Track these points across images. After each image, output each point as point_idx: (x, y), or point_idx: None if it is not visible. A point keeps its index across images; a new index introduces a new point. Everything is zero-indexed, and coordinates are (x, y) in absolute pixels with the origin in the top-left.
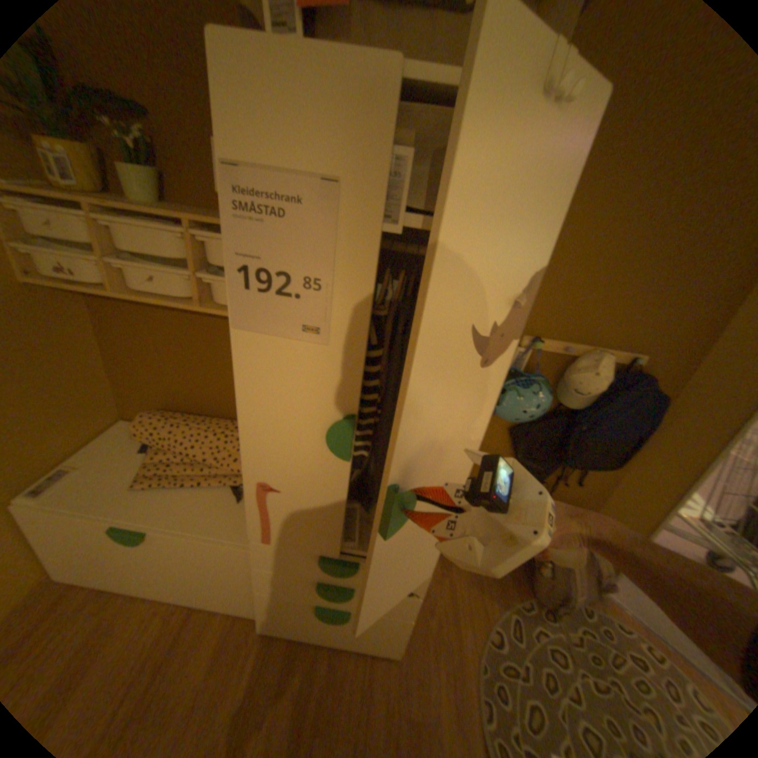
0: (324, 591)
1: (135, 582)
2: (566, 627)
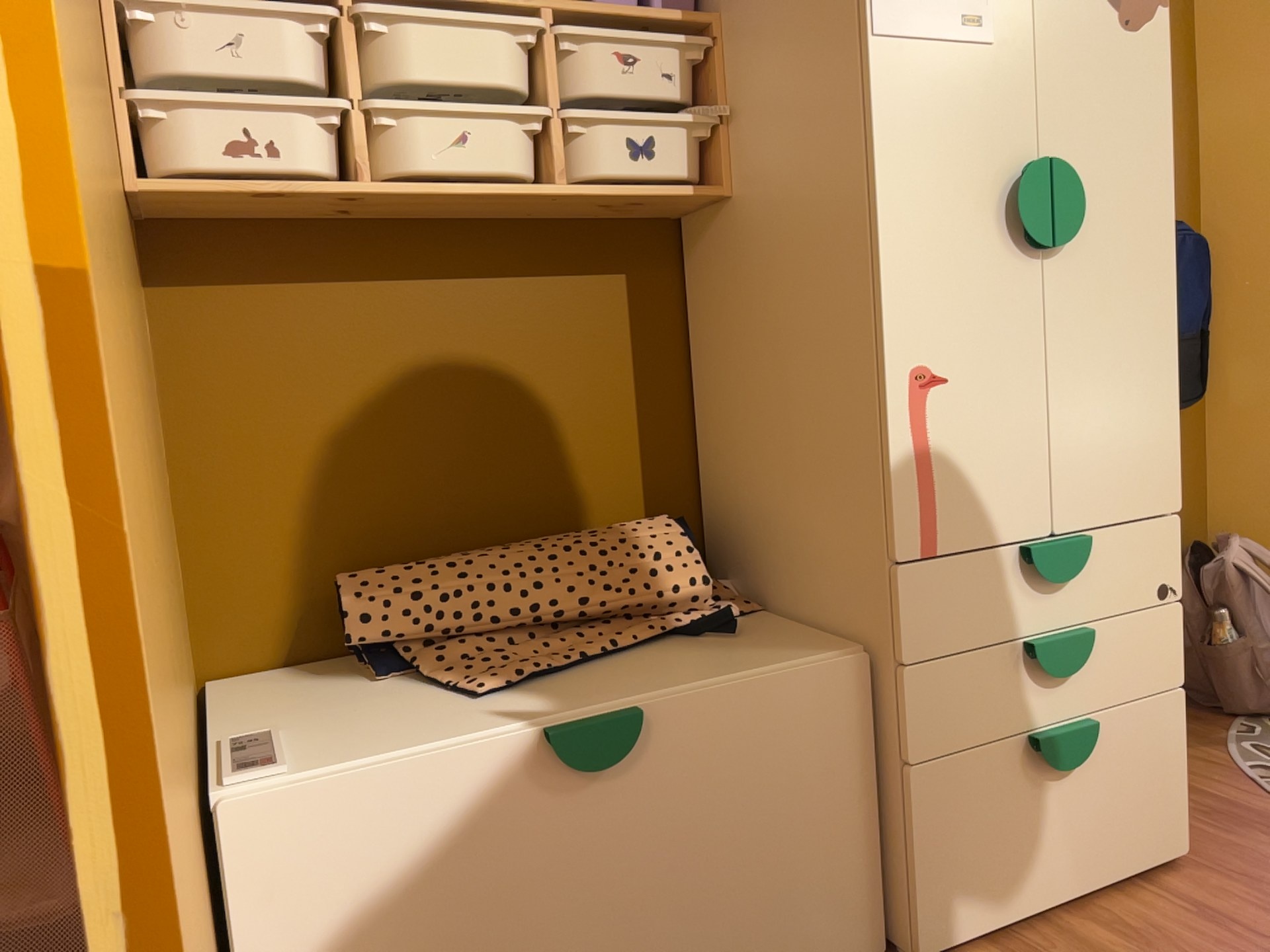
0: (1050, 641)
1: None
2: None
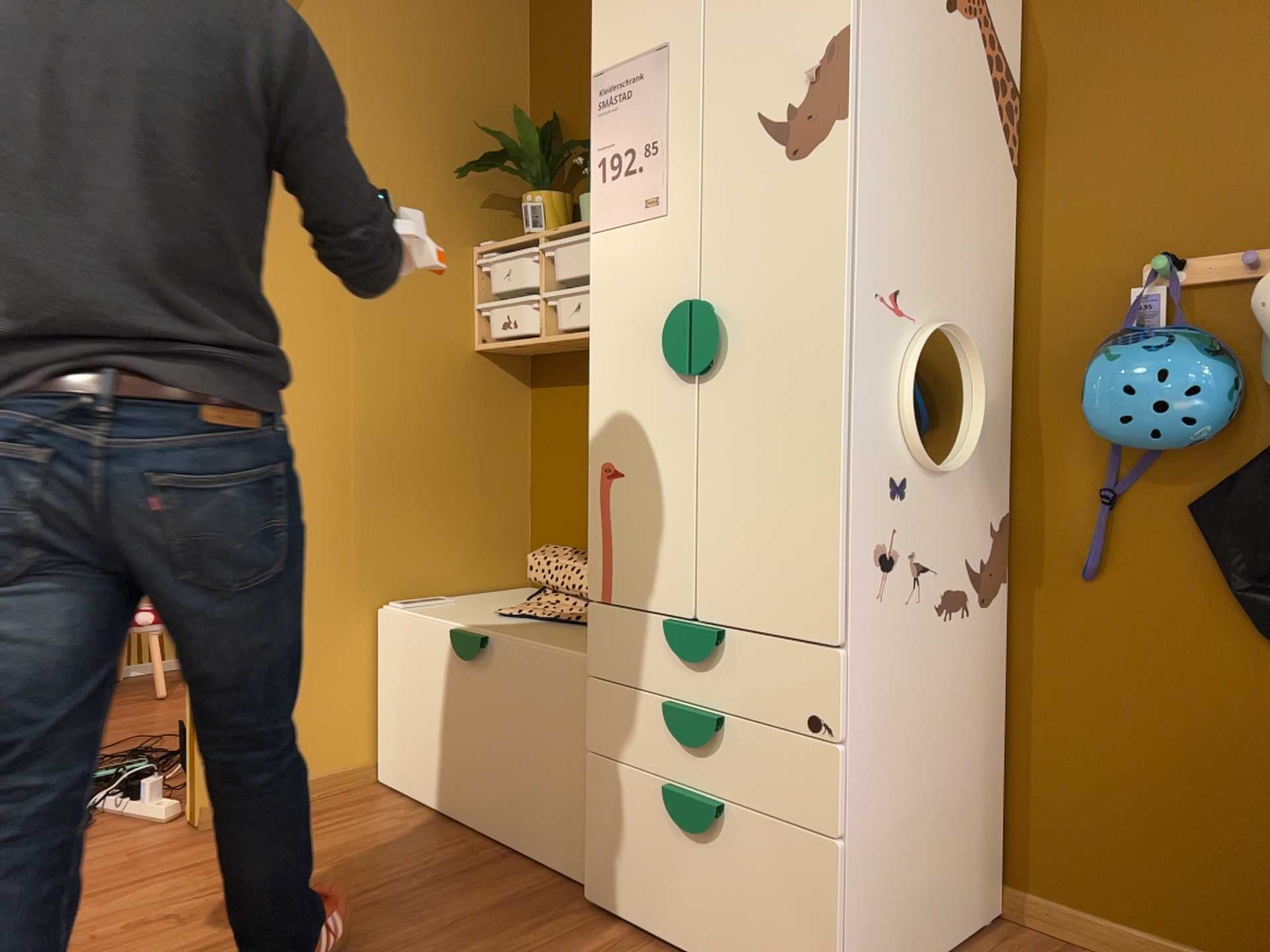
0: (673, 708)
1: (457, 772)
2: None
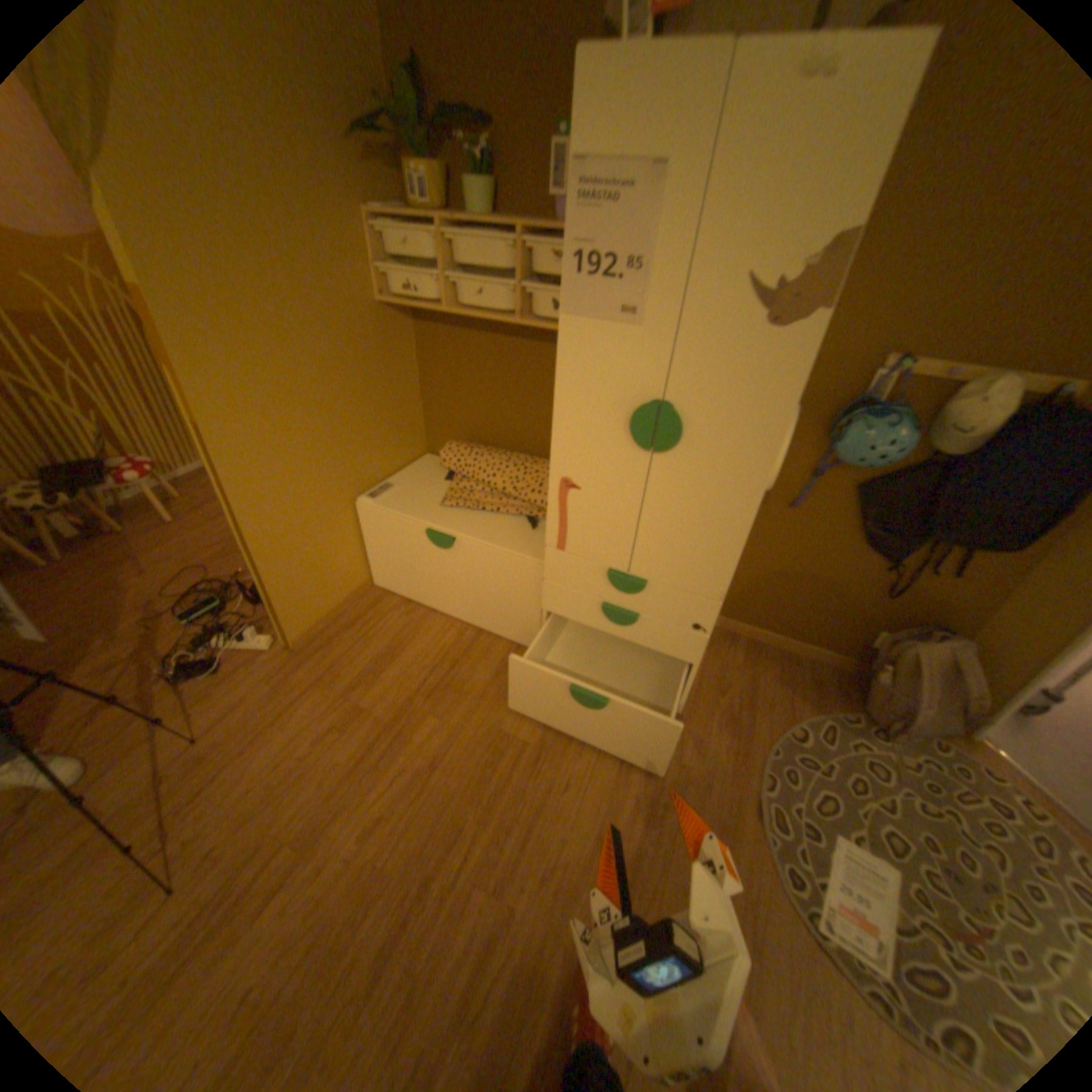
0: (608, 609)
1: (437, 593)
2: (900, 749)
